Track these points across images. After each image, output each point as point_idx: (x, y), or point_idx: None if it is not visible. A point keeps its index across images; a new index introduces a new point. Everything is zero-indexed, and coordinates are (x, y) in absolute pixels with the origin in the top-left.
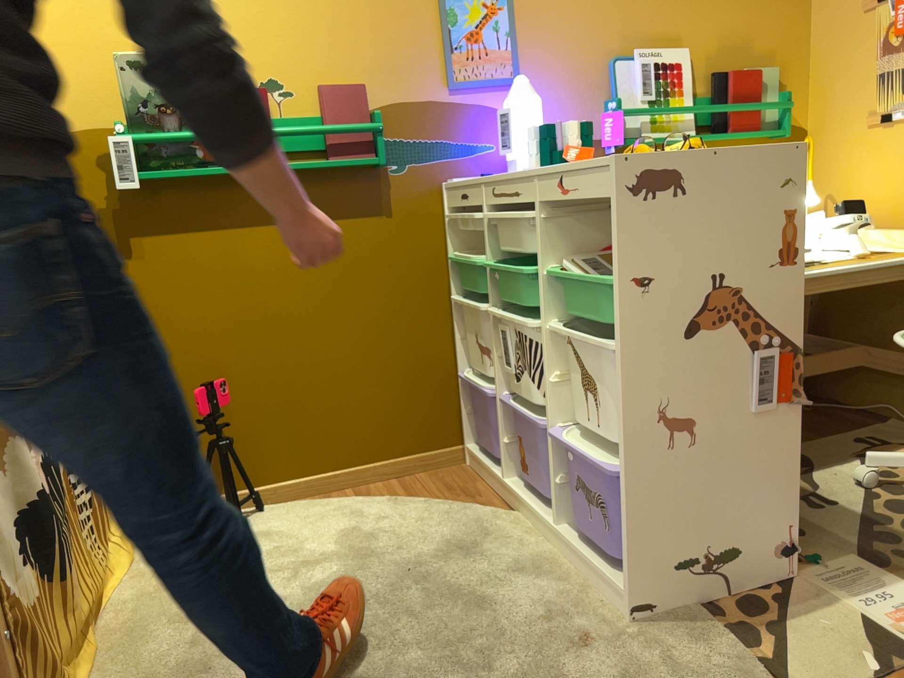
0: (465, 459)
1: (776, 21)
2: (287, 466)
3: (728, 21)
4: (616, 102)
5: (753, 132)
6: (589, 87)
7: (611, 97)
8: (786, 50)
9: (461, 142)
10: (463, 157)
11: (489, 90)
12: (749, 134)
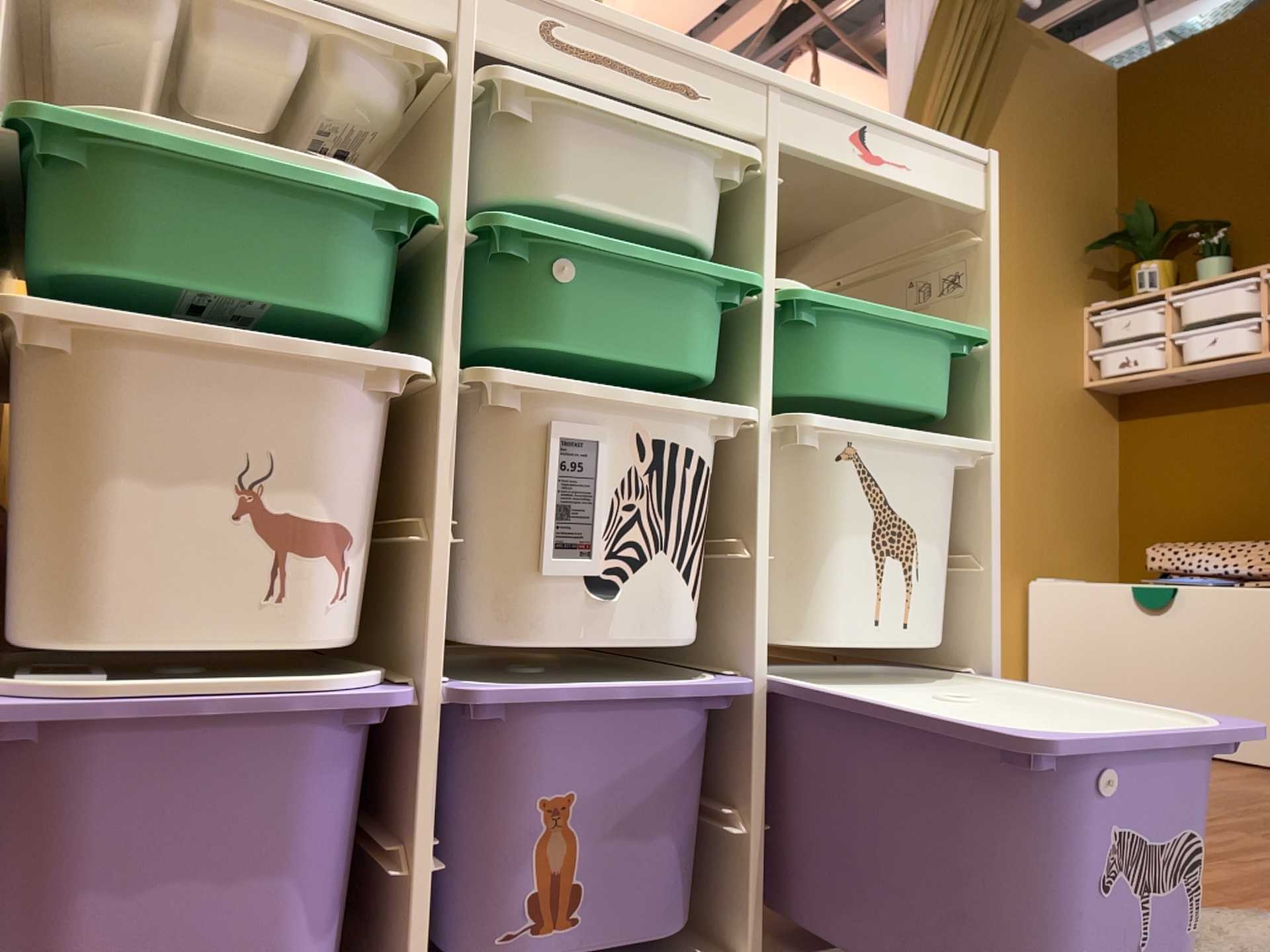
0: None
1: None
2: None
3: None
4: None
5: None
6: None
7: None
8: None
9: None
10: None
11: None
12: None
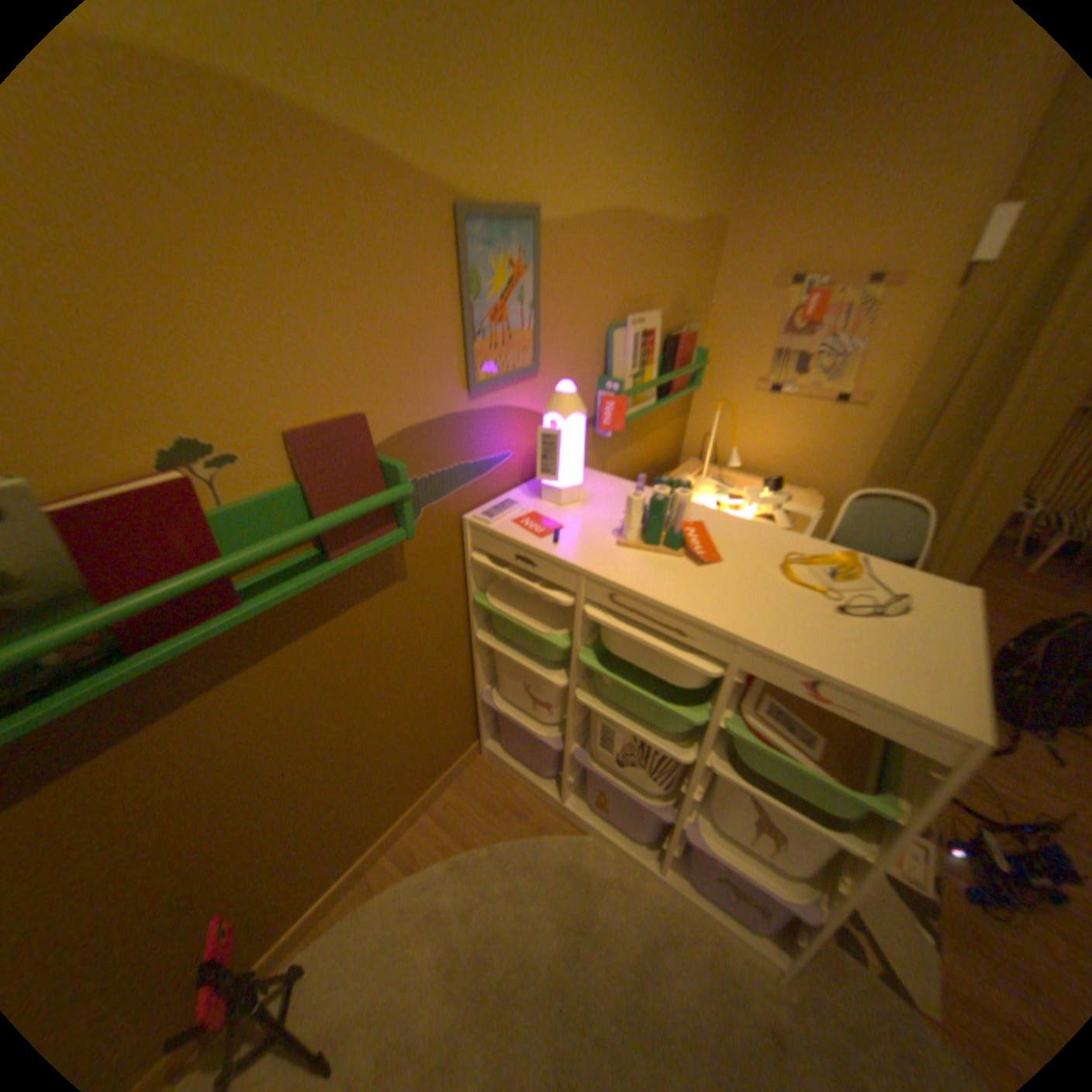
0: (480, 751)
1: (705, 274)
2: (312, 894)
3: (683, 275)
4: (619, 384)
5: (686, 391)
6: (590, 361)
7: (605, 370)
8: (704, 303)
9: (481, 458)
10: (482, 477)
11: (510, 385)
12: (685, 393)
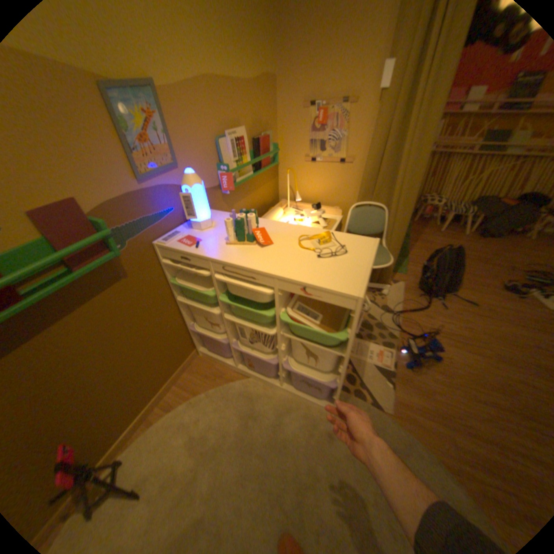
0: (197, 353)
1: (268, 105)
2: (119, 429)
3: (254, 107)
4: (226, 167)
5: (269, 166)
6: (209, 157)
7: (219, 161)
8: (271, 121)
9: (155, 212)
10: (159, 222)
11: (162, 174)
12: (269, 167)
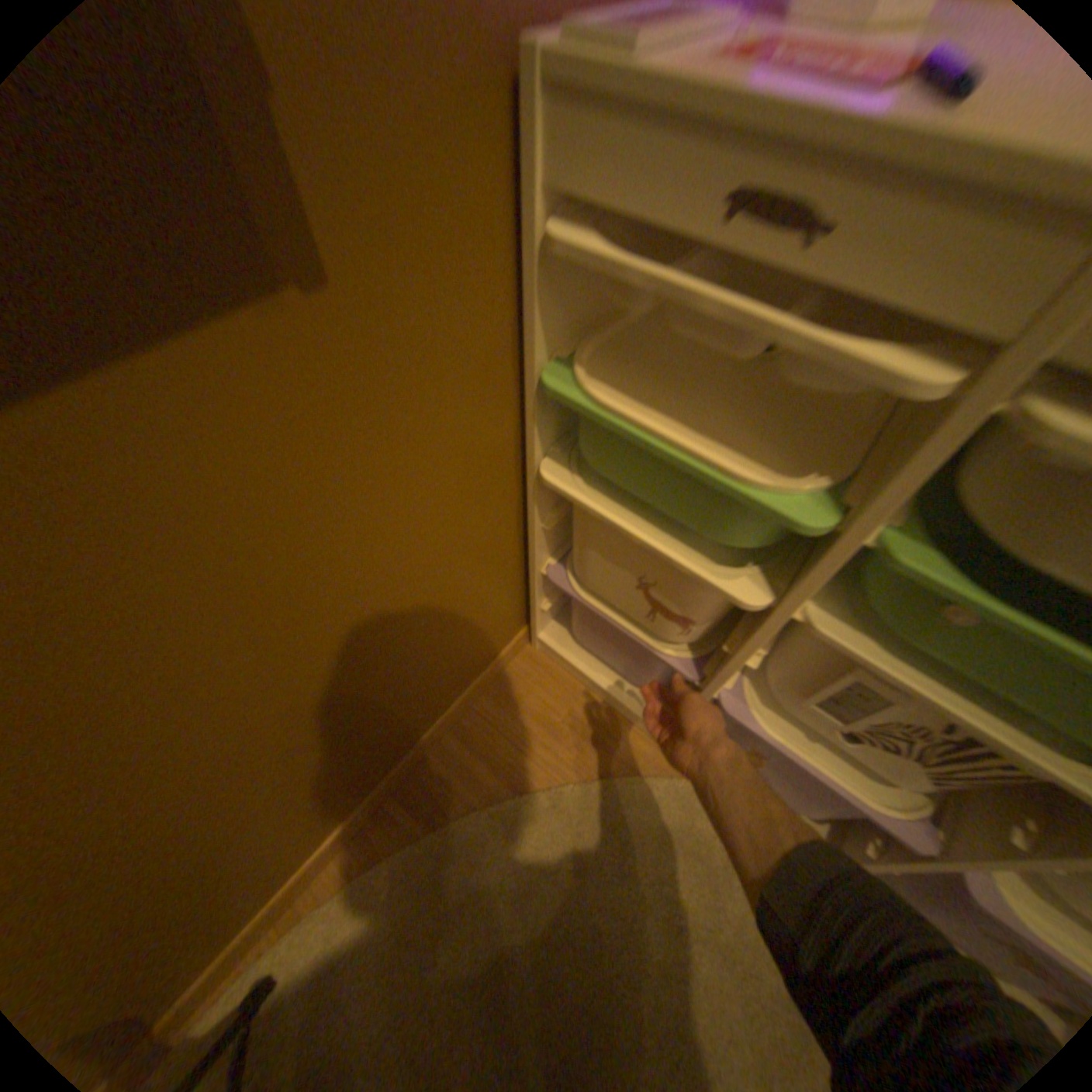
0: (529, 639)
1: None
2: (272, 884)
3: None
4: None
5: None
6: None
7: None
8: None
9: None
10: None
11: None
12: None
